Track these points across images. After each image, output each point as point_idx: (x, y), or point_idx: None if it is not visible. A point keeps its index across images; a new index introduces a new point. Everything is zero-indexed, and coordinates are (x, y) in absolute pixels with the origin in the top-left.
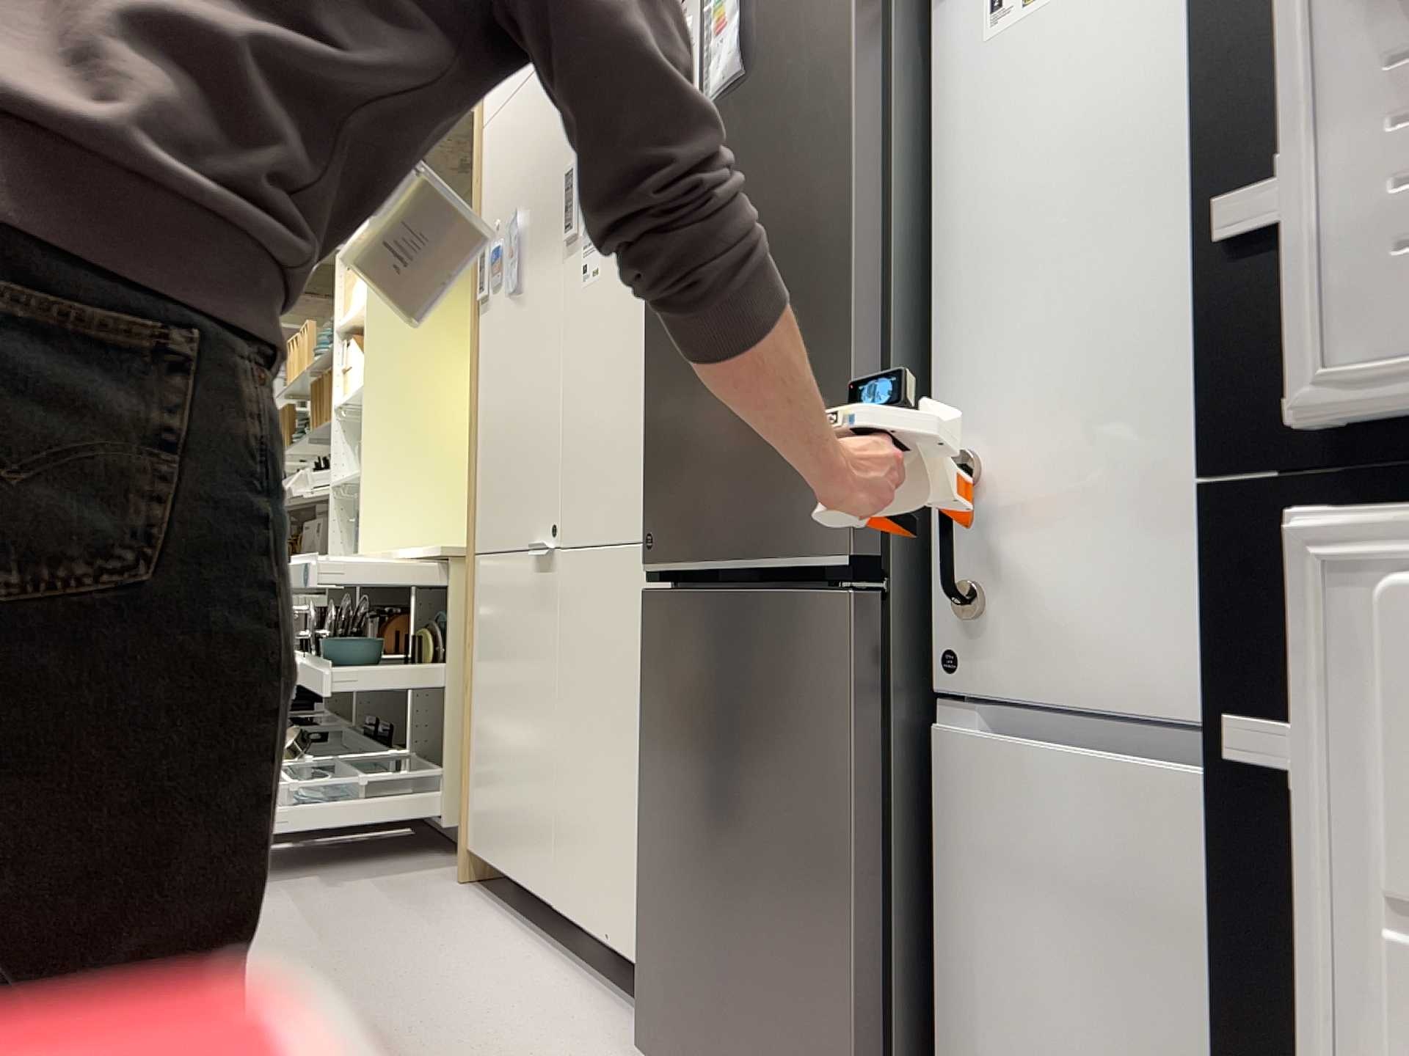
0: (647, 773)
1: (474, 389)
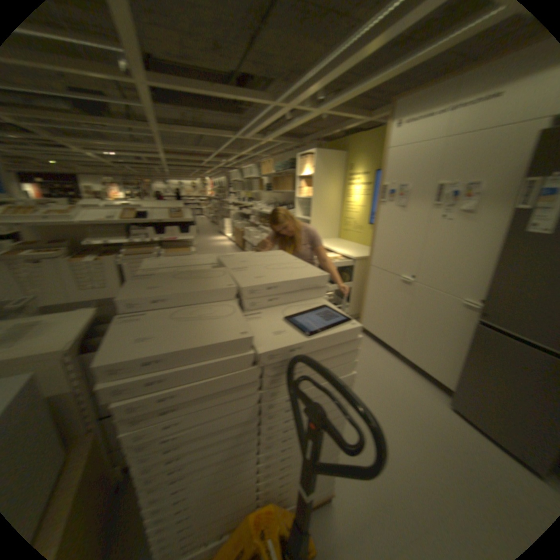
0: (470, 360)
1: (375, 224)
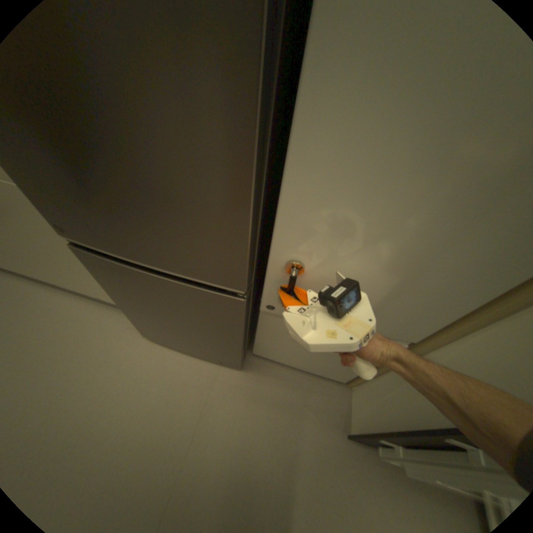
0: (114, 296)
1: None
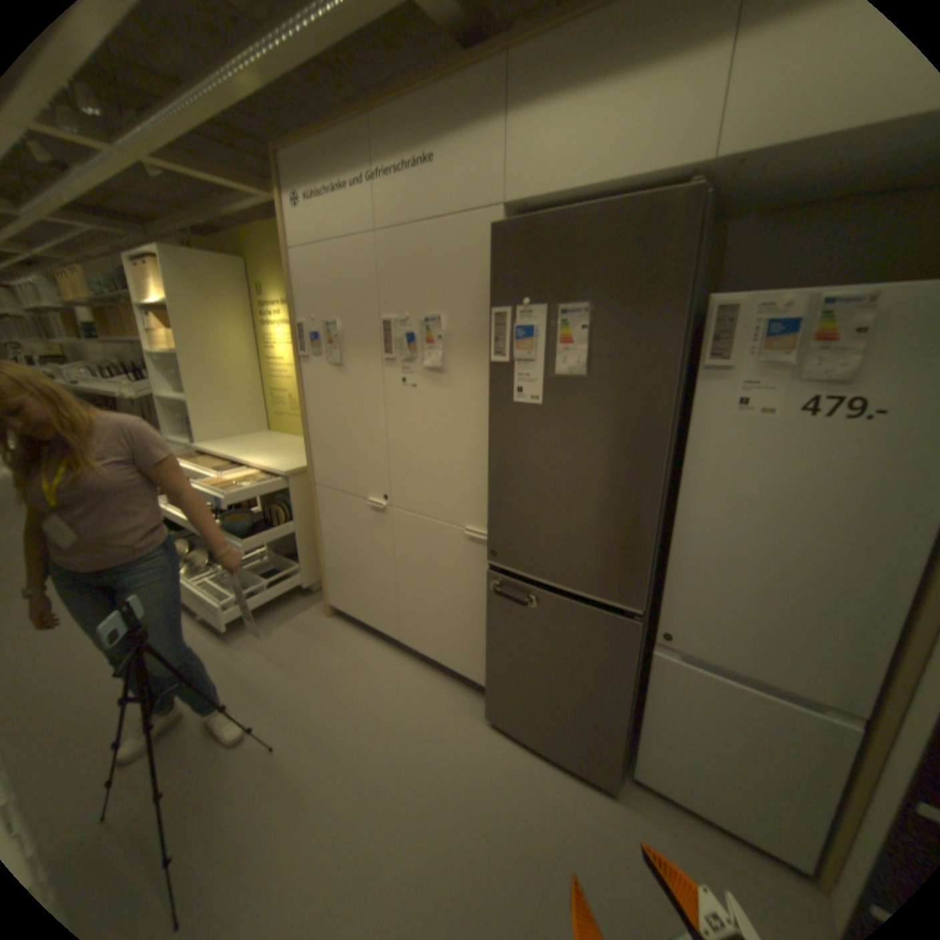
0: (492, 635)
1: (303, 402)
